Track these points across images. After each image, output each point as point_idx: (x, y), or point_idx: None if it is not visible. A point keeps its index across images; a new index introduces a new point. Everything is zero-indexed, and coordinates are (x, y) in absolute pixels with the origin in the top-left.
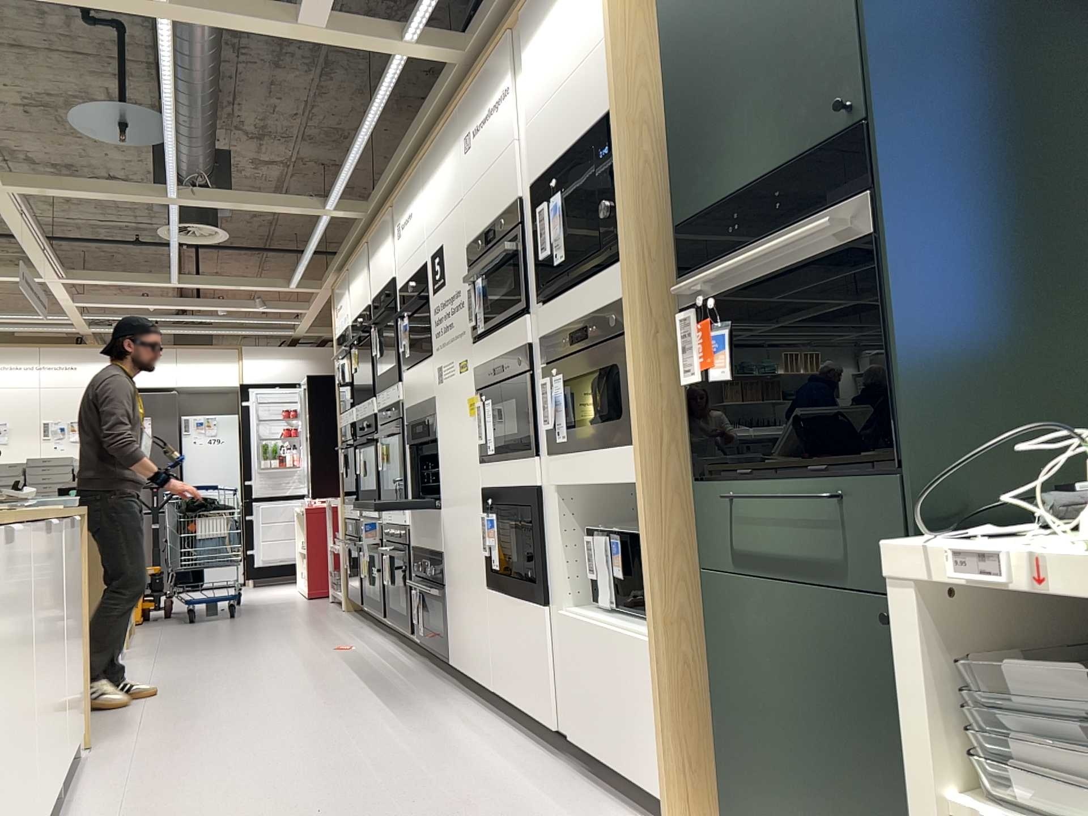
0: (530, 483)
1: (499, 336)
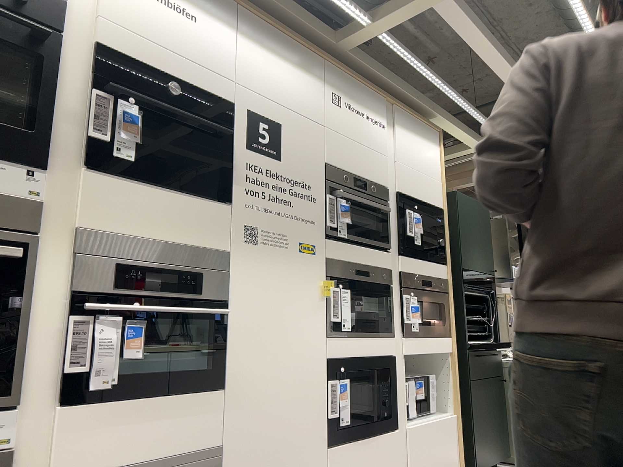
0: (388, 352)
1: (363, 251)
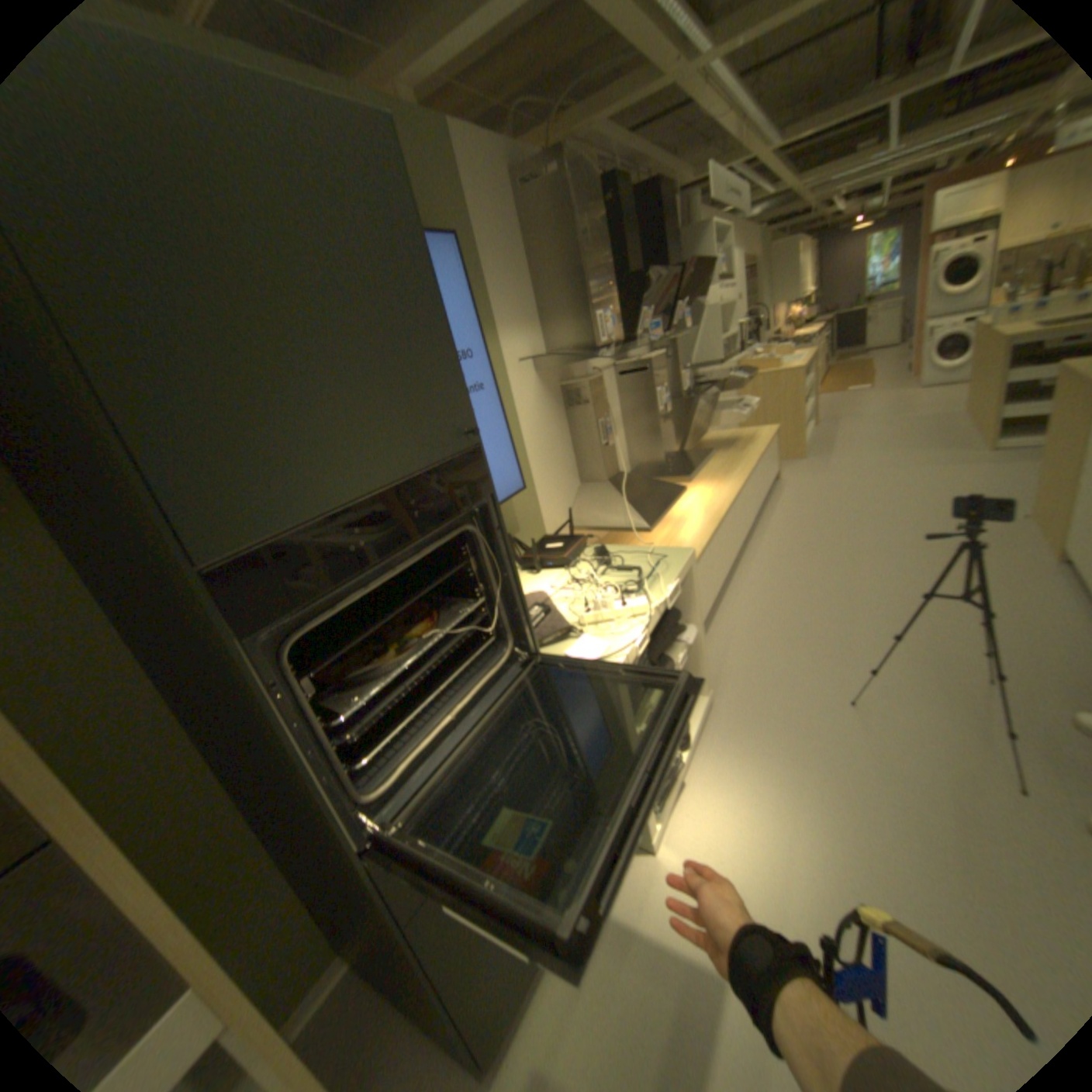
0: None
1: None
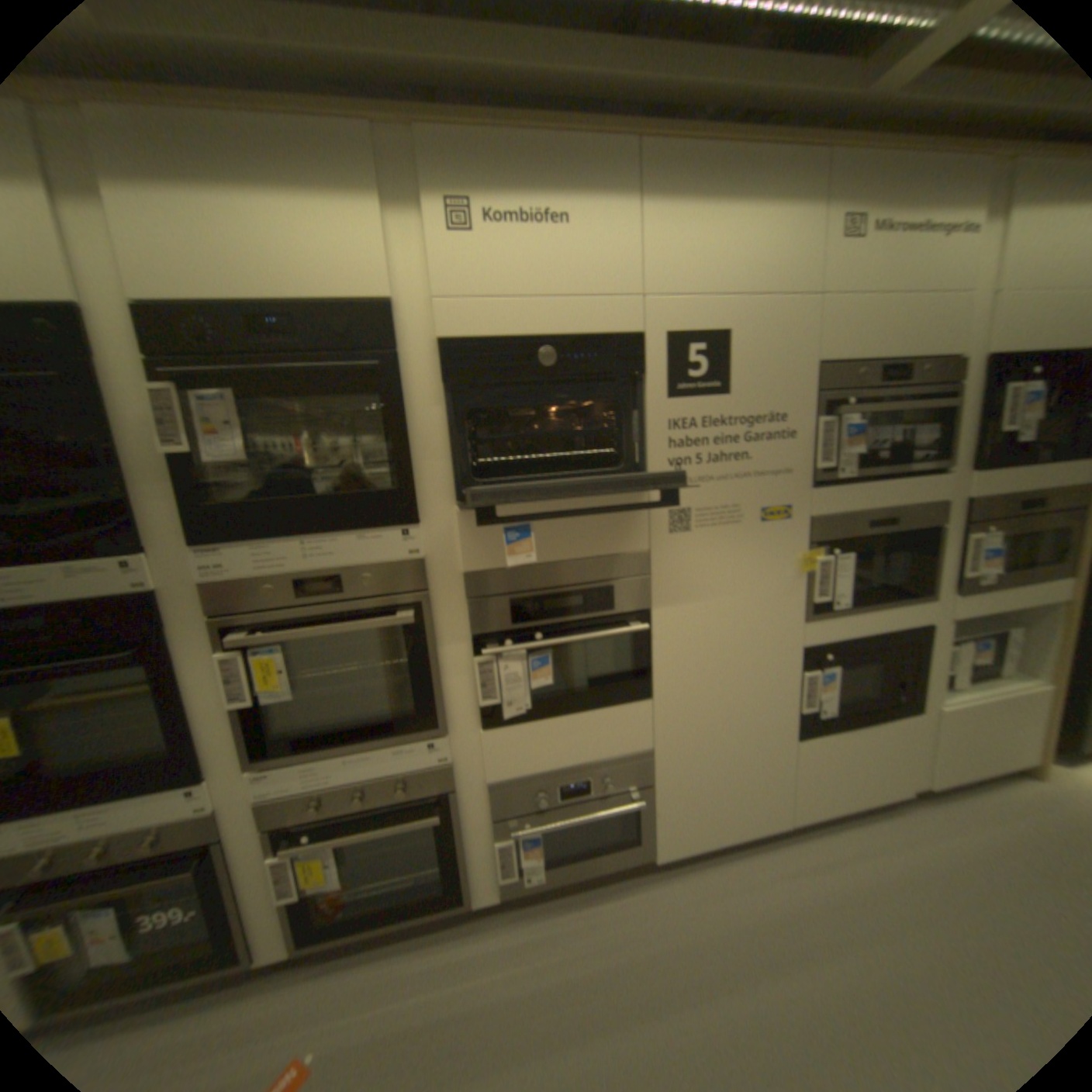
0: (922, 623)
1: (890, 487)
